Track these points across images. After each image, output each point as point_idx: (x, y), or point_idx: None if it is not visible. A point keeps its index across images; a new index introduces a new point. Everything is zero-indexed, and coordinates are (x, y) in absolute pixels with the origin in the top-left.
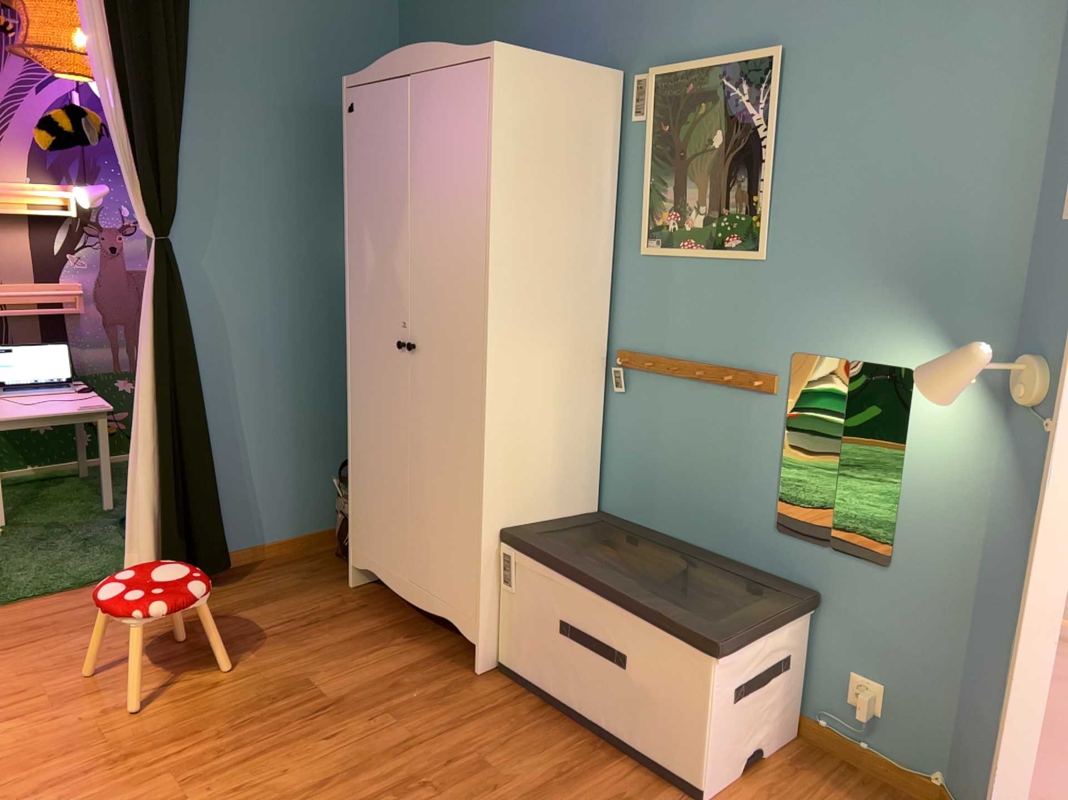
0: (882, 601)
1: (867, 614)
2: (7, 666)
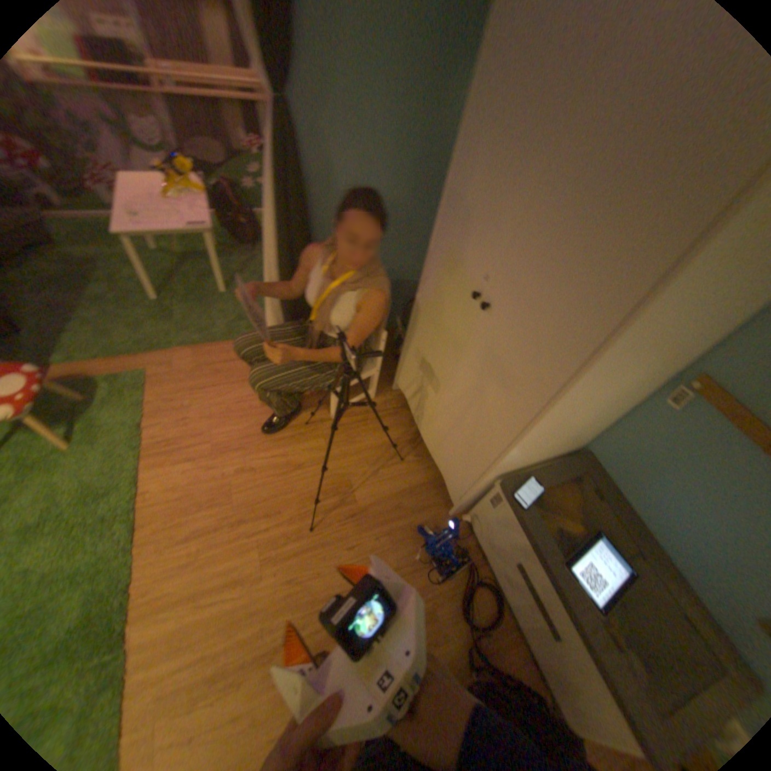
0: None
1: None
2: (197, 409)
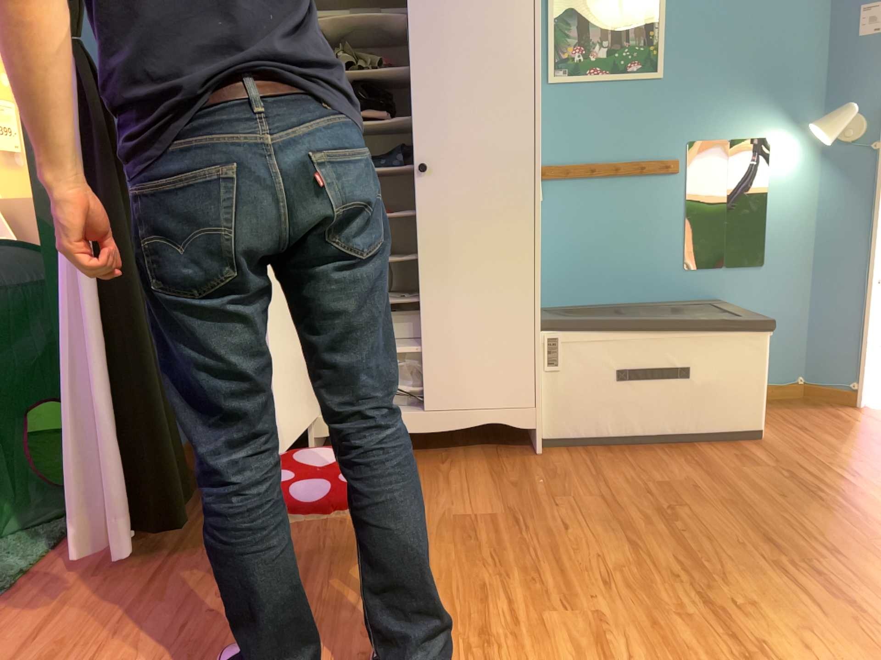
0: (760, 289)
1: (751, 302)
2: None
